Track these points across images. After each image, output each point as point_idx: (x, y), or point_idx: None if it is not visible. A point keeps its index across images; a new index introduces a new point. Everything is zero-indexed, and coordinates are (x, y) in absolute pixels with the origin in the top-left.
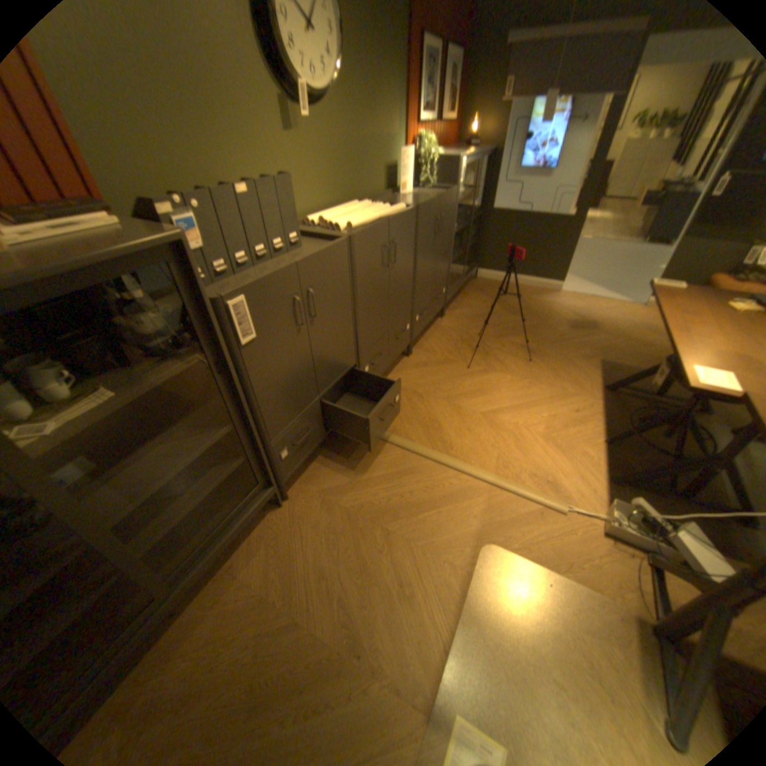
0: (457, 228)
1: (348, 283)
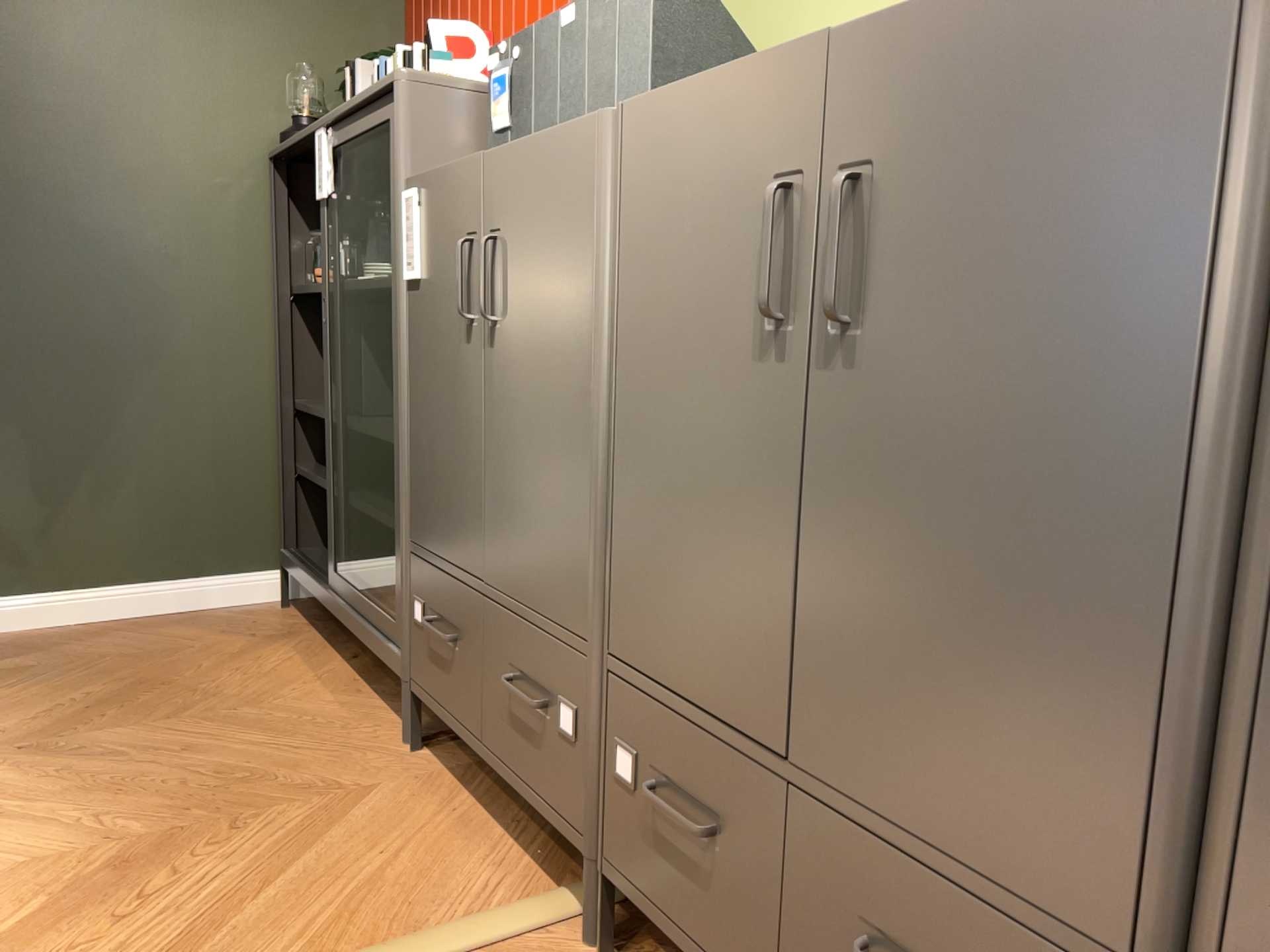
0: None
1: (587, 282)
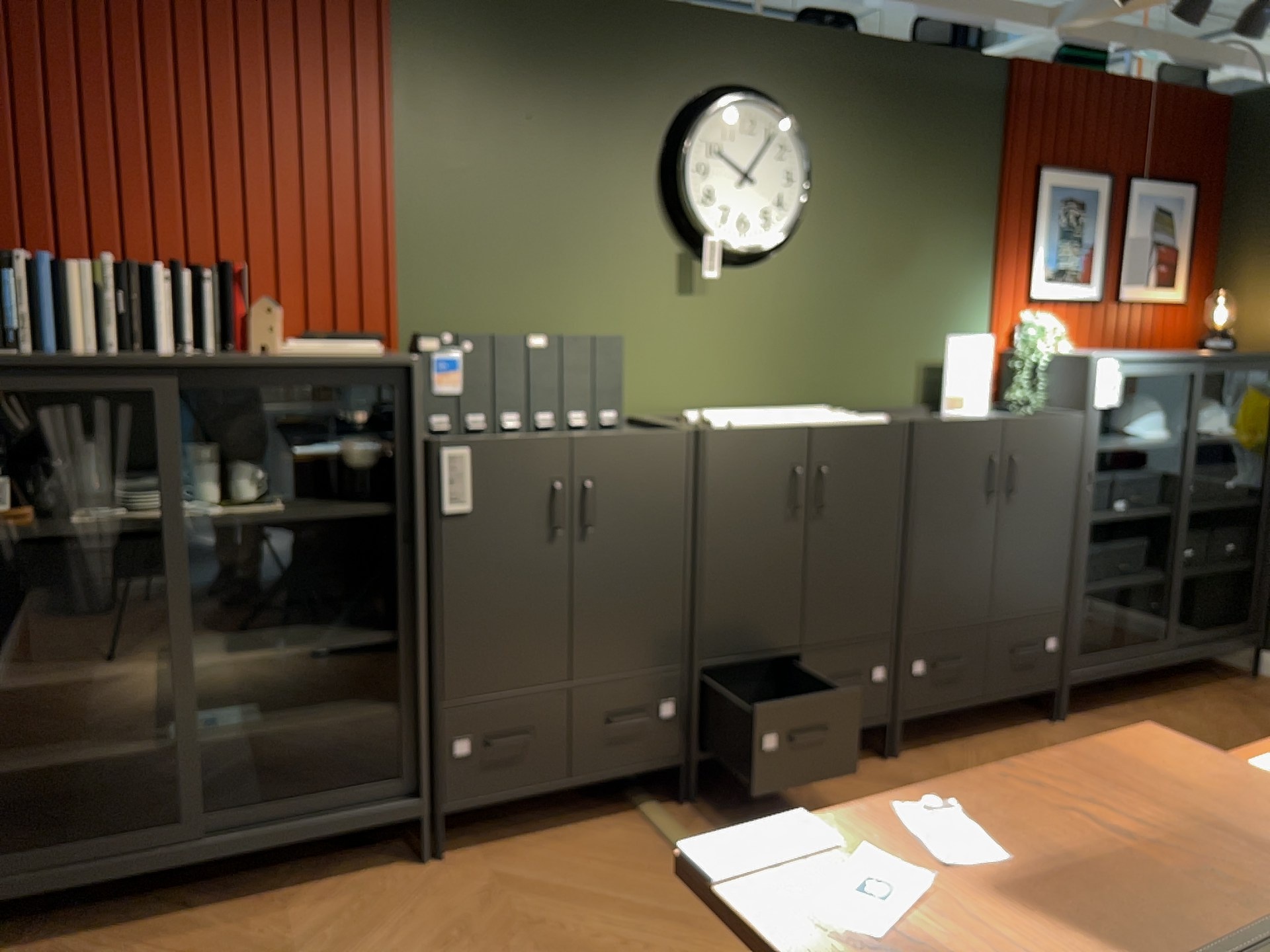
0: (1130, 511)
1: (681, 503)
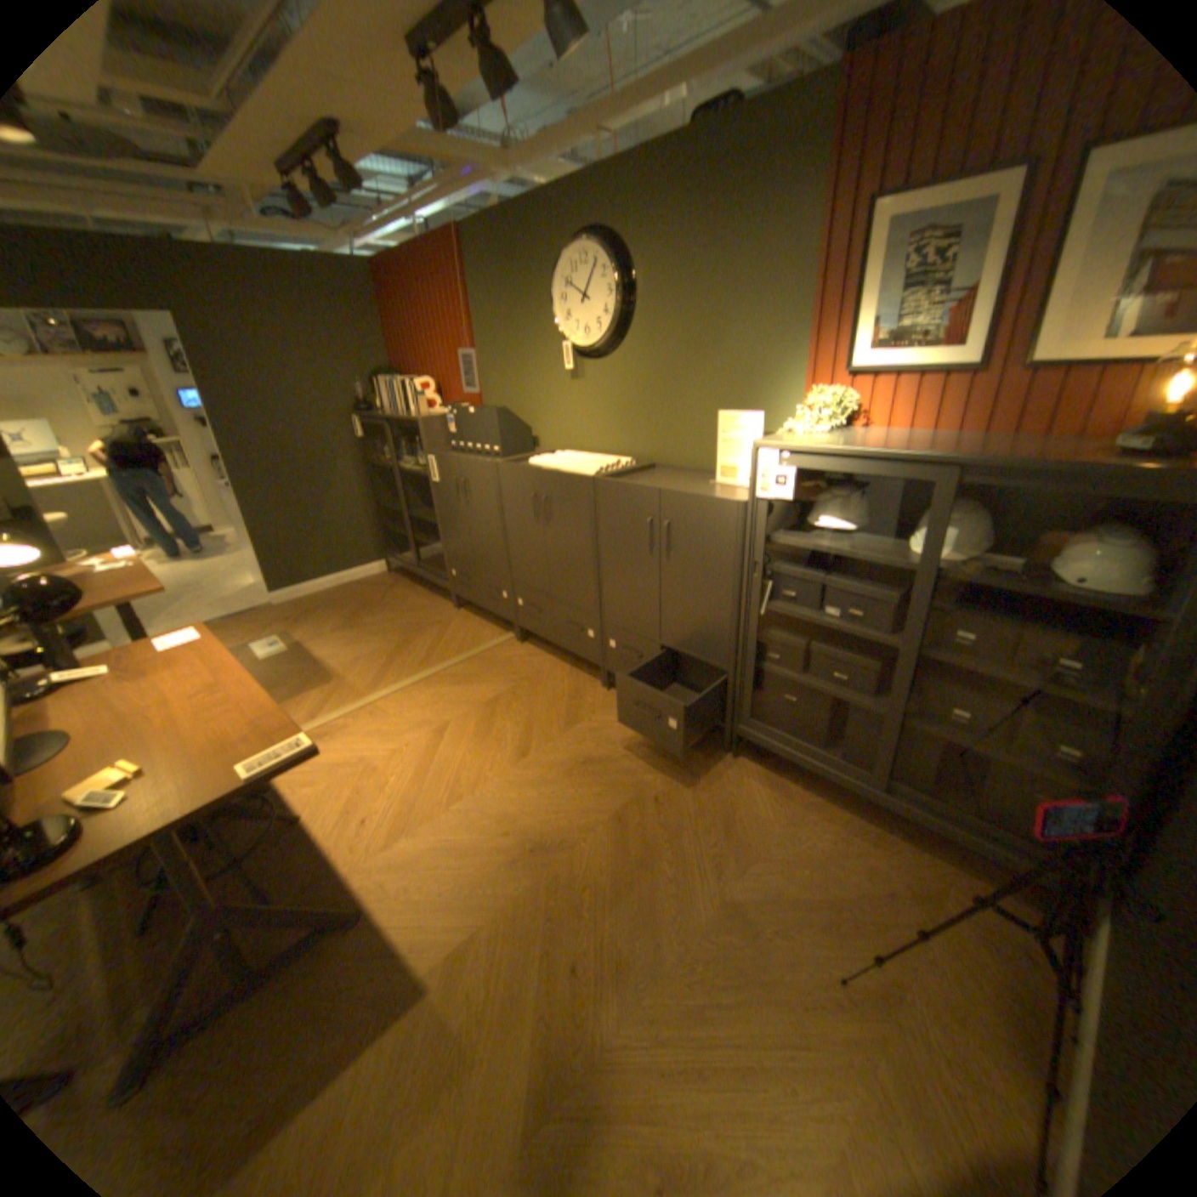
0: (842, 621)
1: (495, 498)
